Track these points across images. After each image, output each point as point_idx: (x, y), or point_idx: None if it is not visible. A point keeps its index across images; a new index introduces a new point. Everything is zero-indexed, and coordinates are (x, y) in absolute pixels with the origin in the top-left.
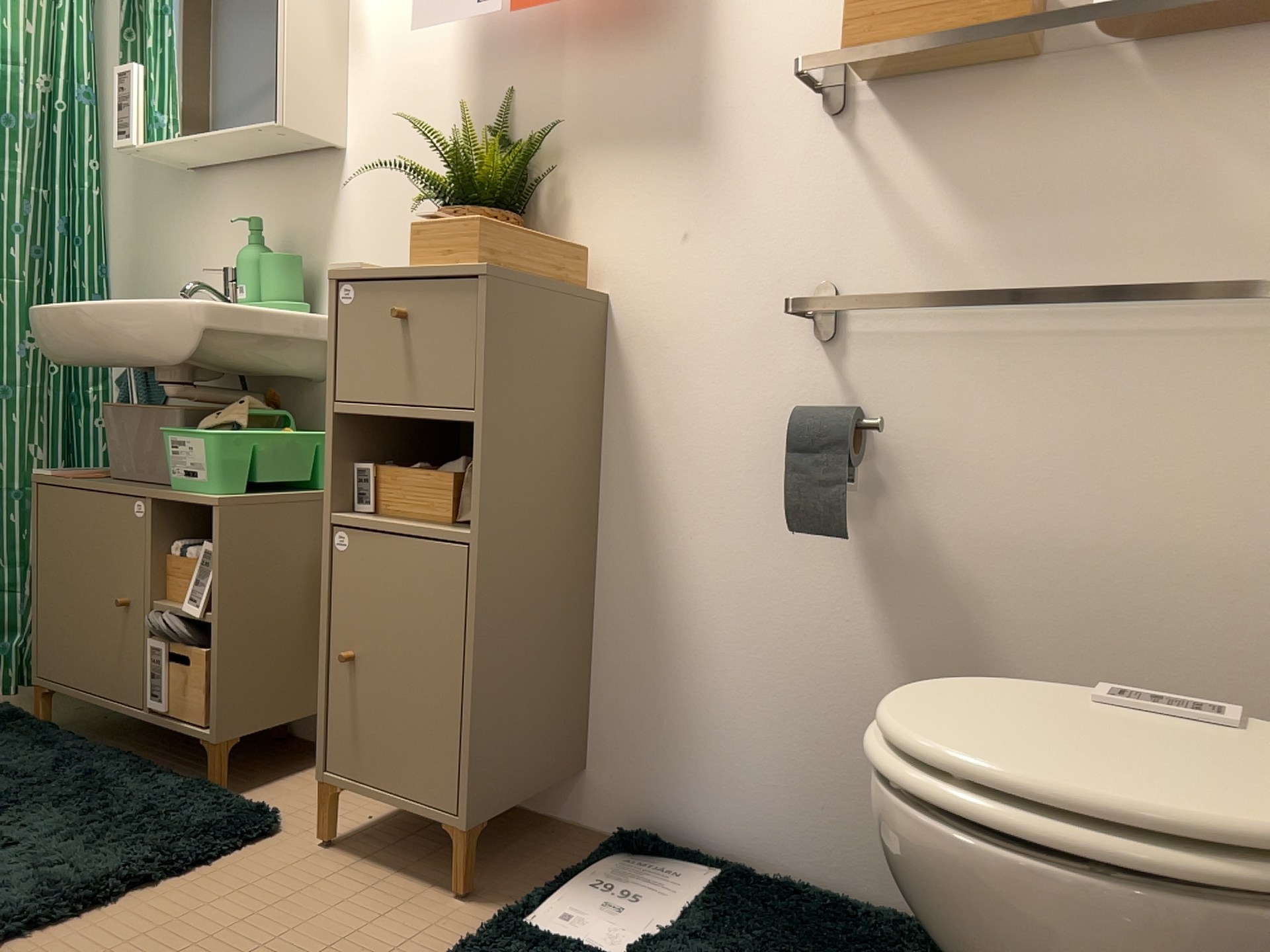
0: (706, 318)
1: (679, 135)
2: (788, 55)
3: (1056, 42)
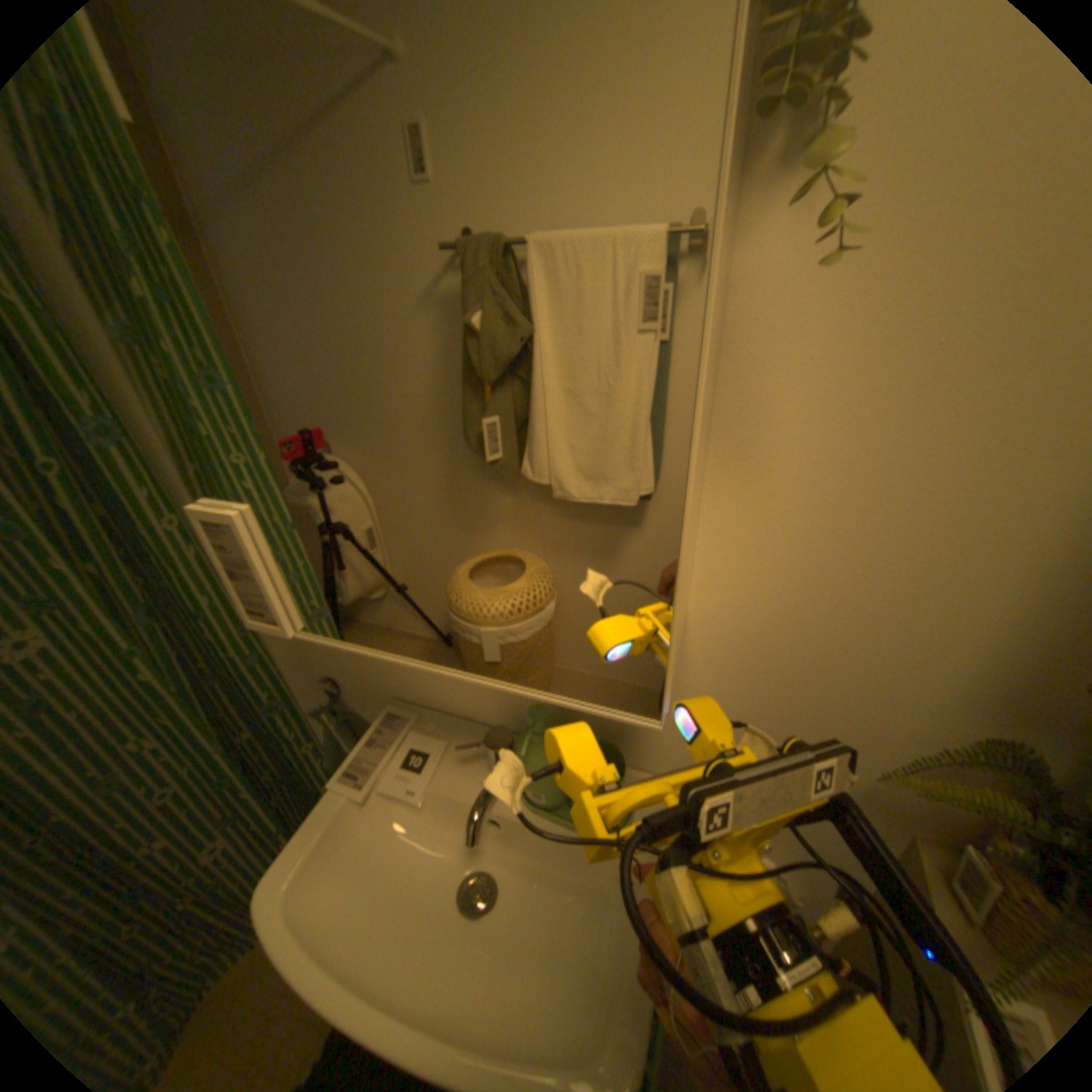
0: None
1: None
2: None
3: None
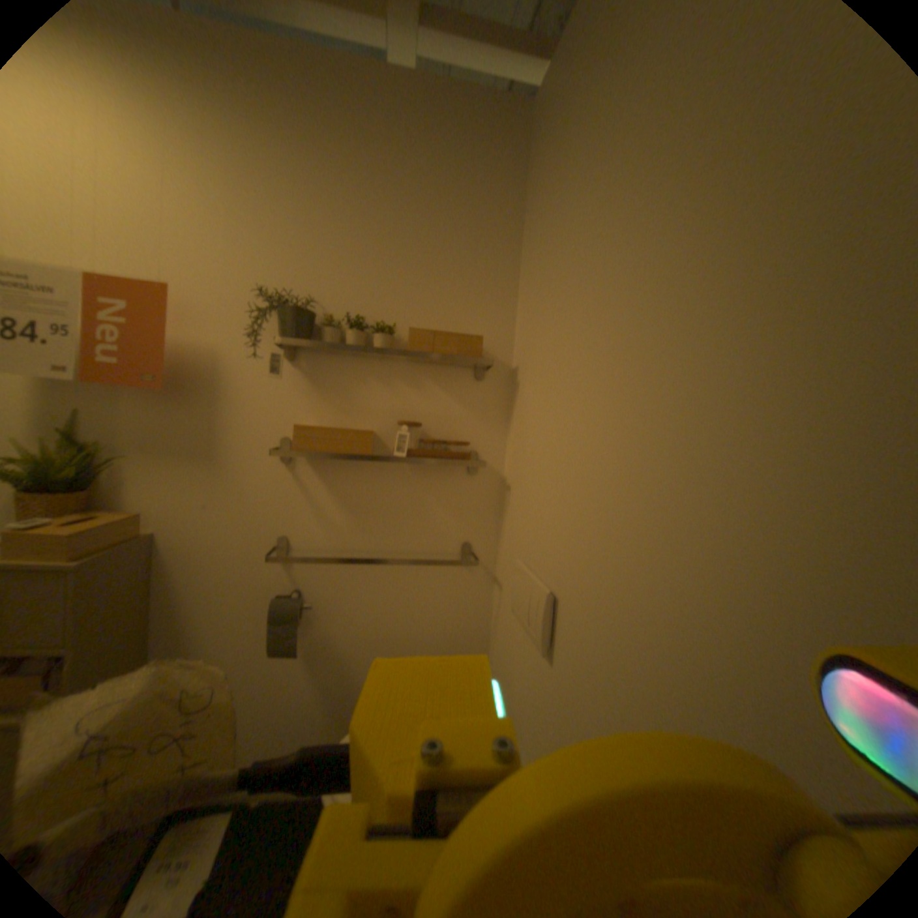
0: (218, 548)
1: (201, 454)
2: (264, 427)
3: (384, 449)
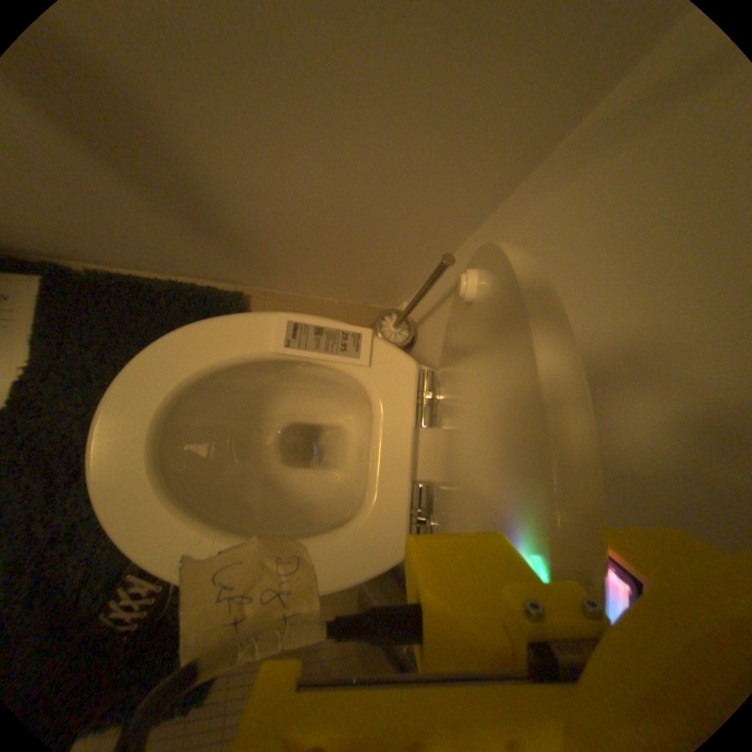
0: None
1: None
2: None
3: None
